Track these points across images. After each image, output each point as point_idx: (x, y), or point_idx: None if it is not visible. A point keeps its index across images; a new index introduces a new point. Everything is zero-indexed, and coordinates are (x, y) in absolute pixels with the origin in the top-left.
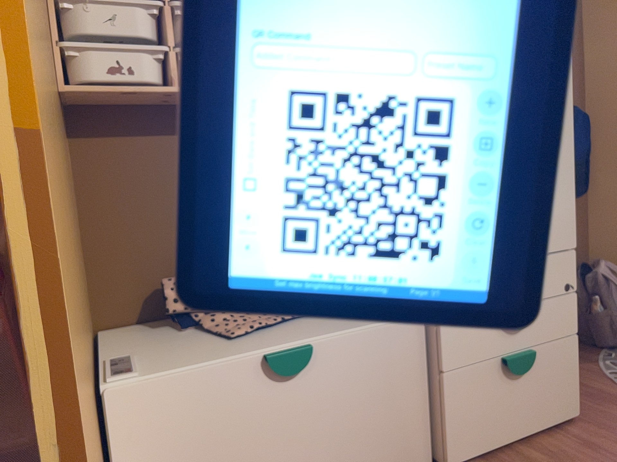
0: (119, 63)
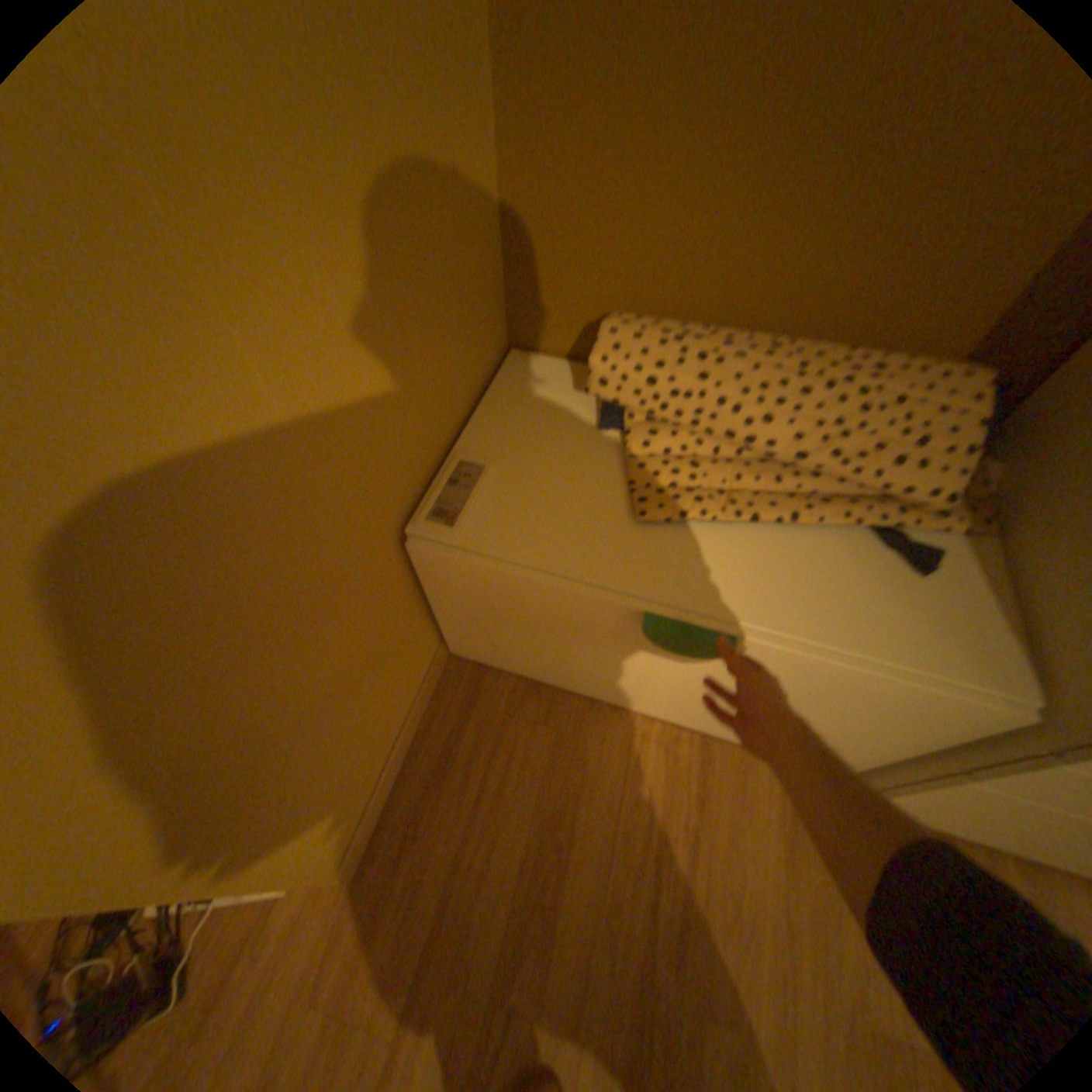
0: None
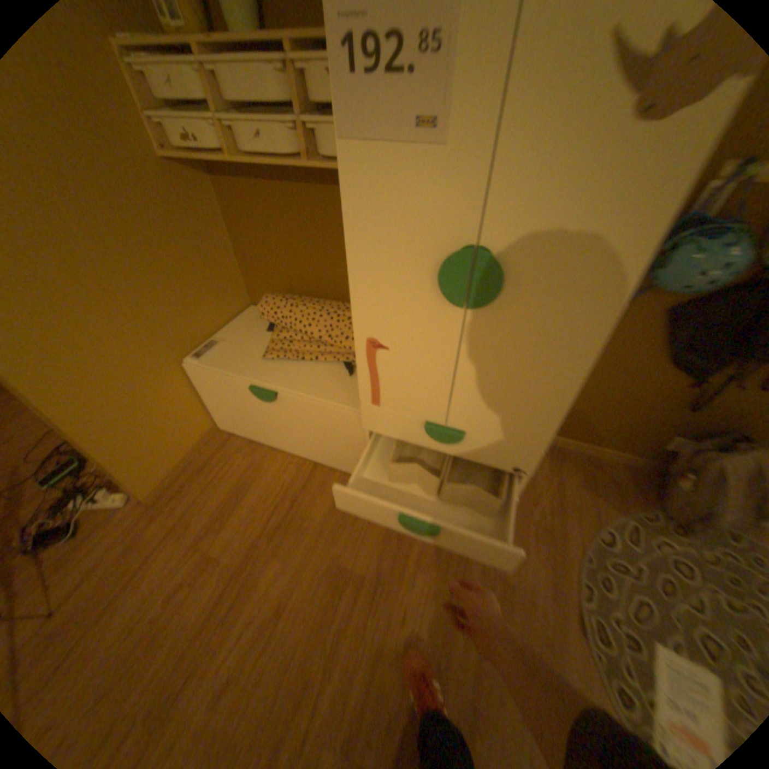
0: (185, 130)
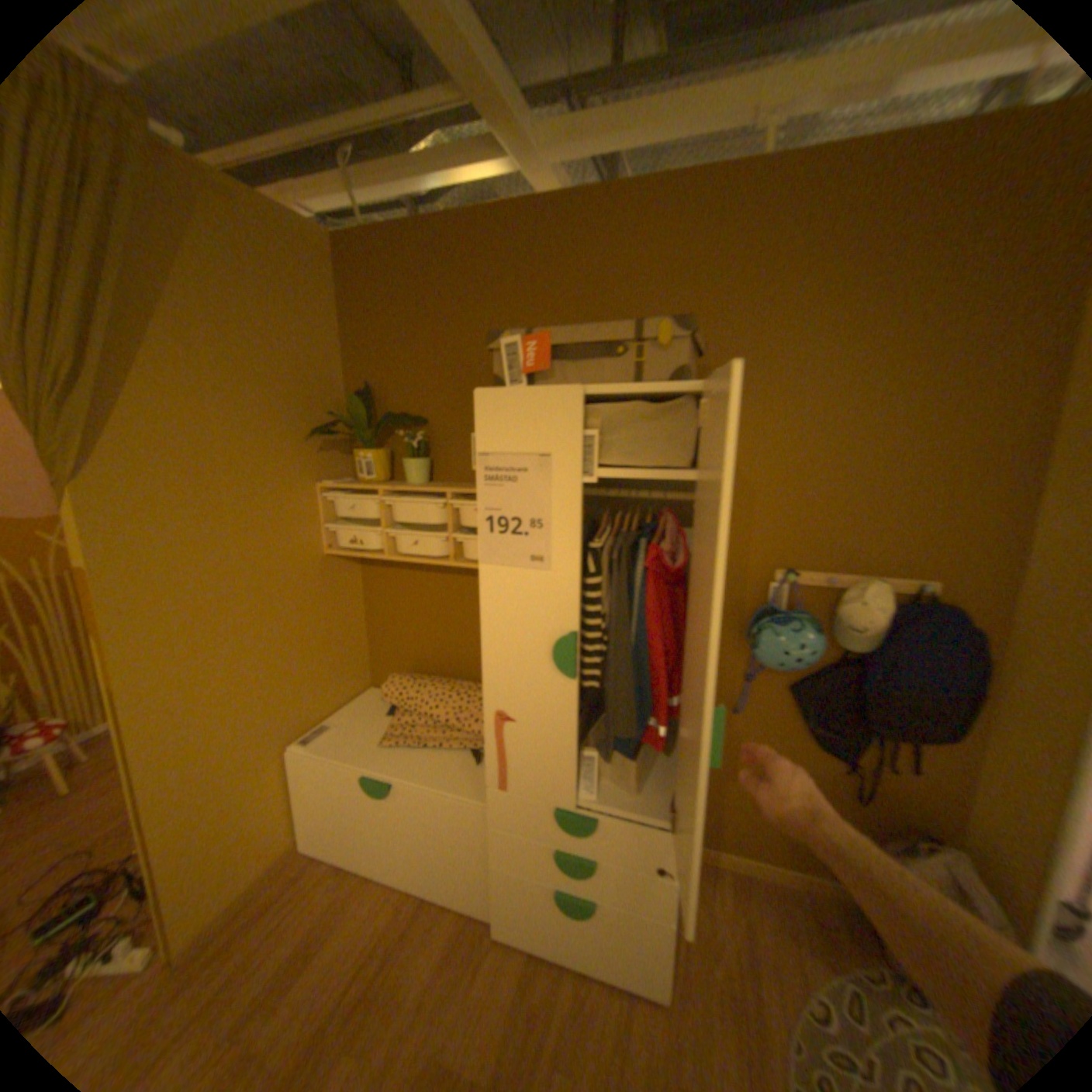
0: (355, 537)
